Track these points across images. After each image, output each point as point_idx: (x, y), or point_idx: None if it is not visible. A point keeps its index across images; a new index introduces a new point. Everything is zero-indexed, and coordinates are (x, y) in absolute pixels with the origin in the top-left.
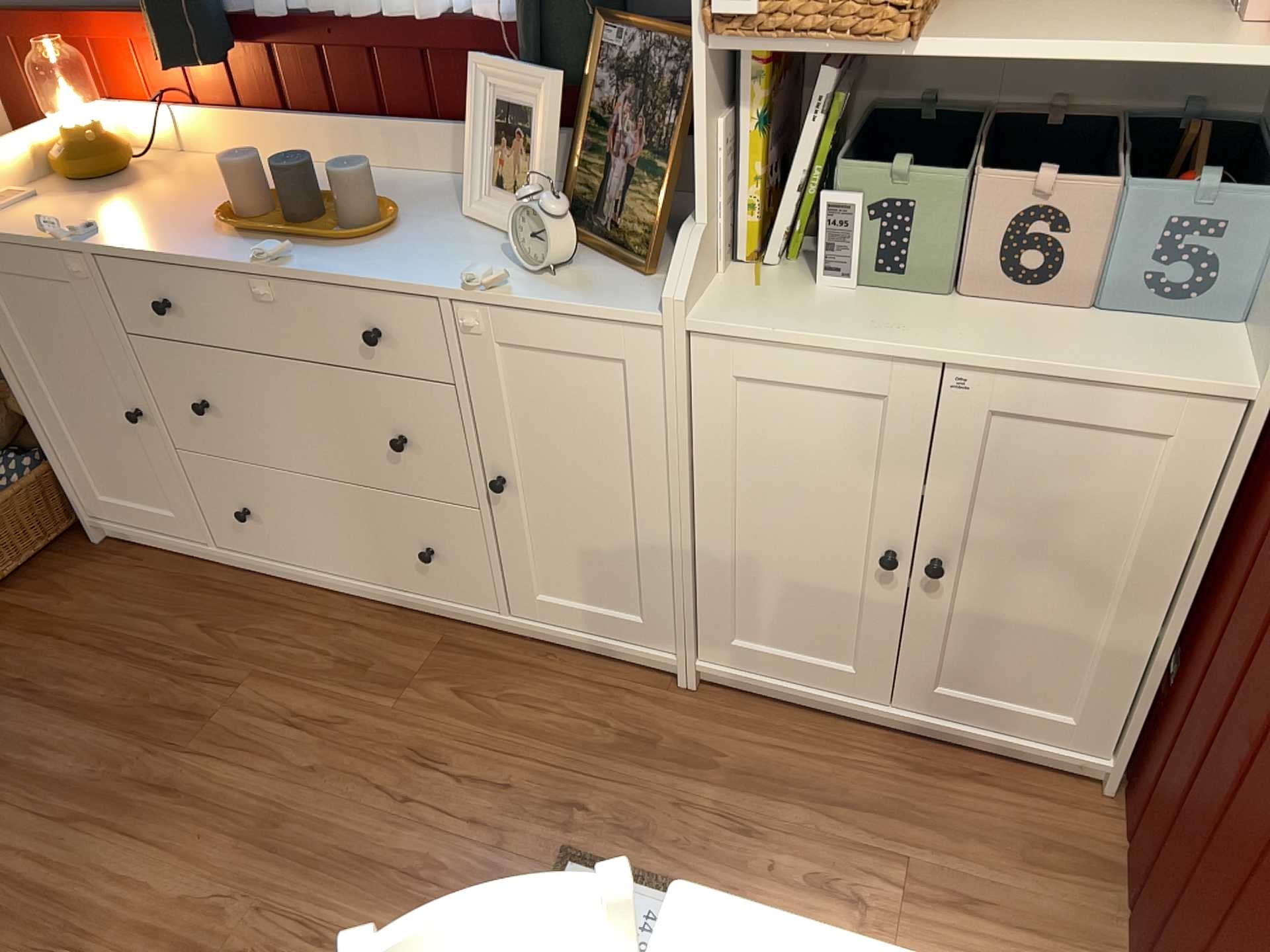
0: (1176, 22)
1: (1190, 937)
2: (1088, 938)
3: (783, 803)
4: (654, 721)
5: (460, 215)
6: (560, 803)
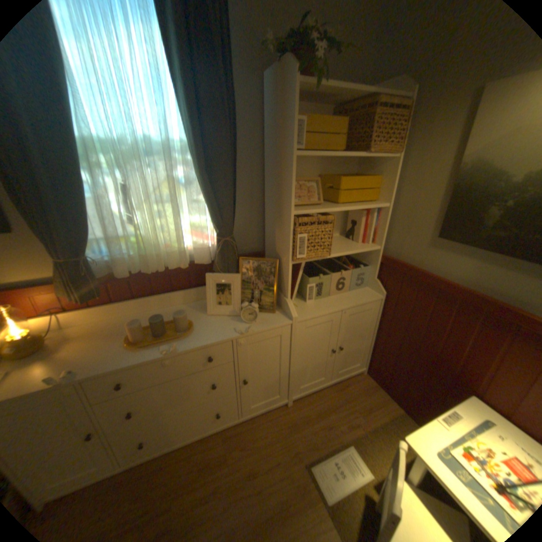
0: (346, 241)
1: (423, 389)
2: (389, 403)
3: (331, 418)
4: (291, 420)
5: (201, 314)
6: (294, 459)
